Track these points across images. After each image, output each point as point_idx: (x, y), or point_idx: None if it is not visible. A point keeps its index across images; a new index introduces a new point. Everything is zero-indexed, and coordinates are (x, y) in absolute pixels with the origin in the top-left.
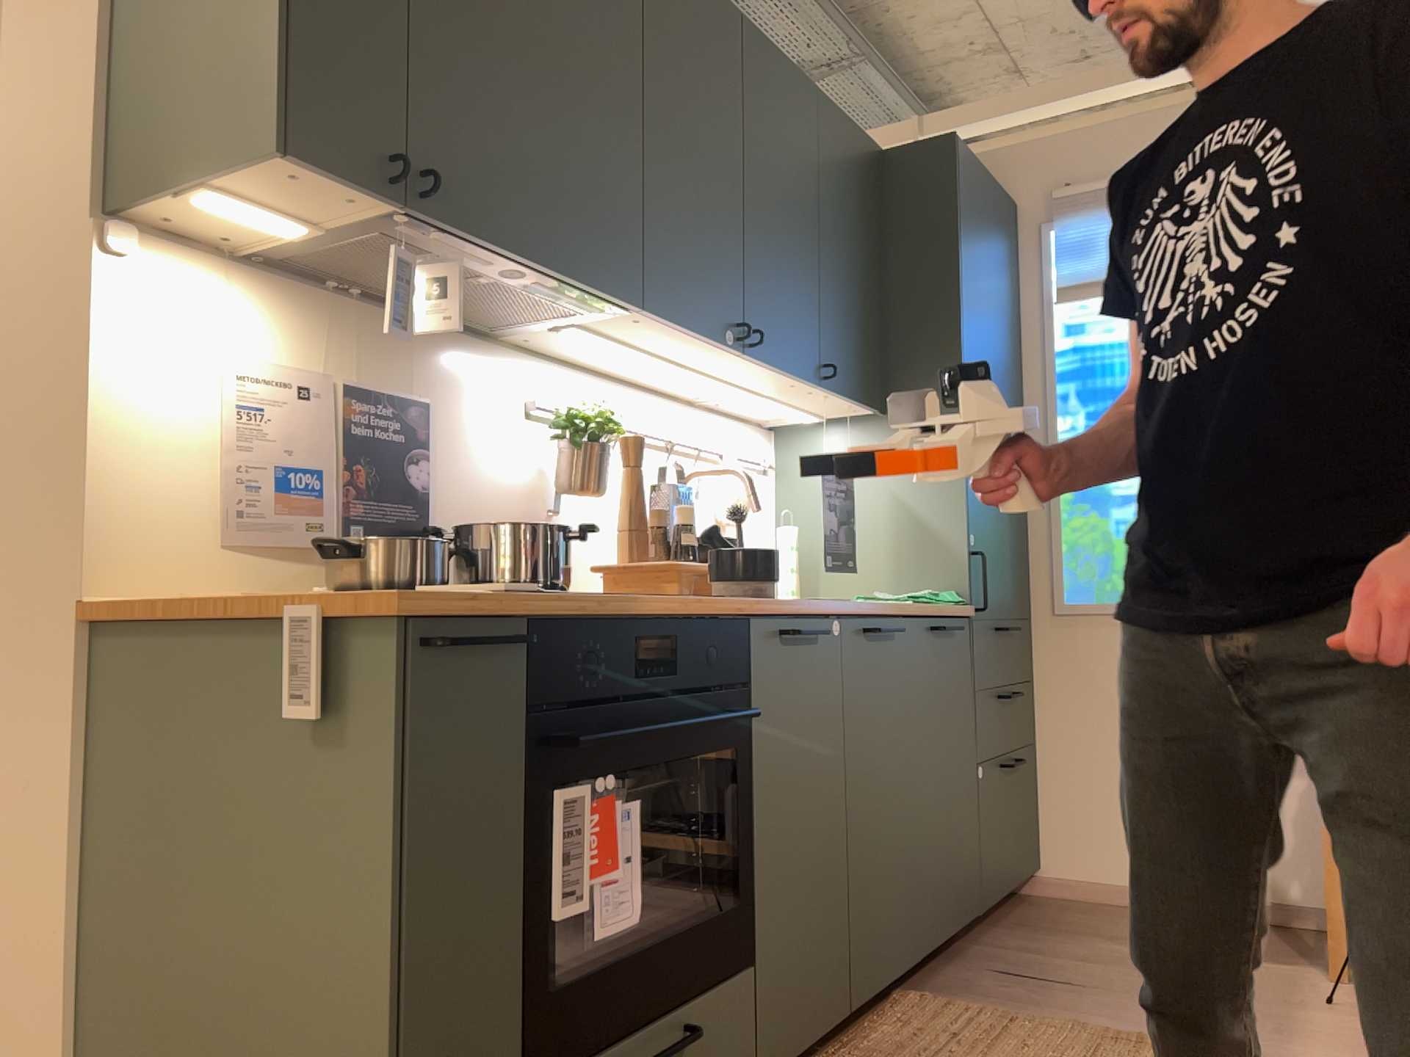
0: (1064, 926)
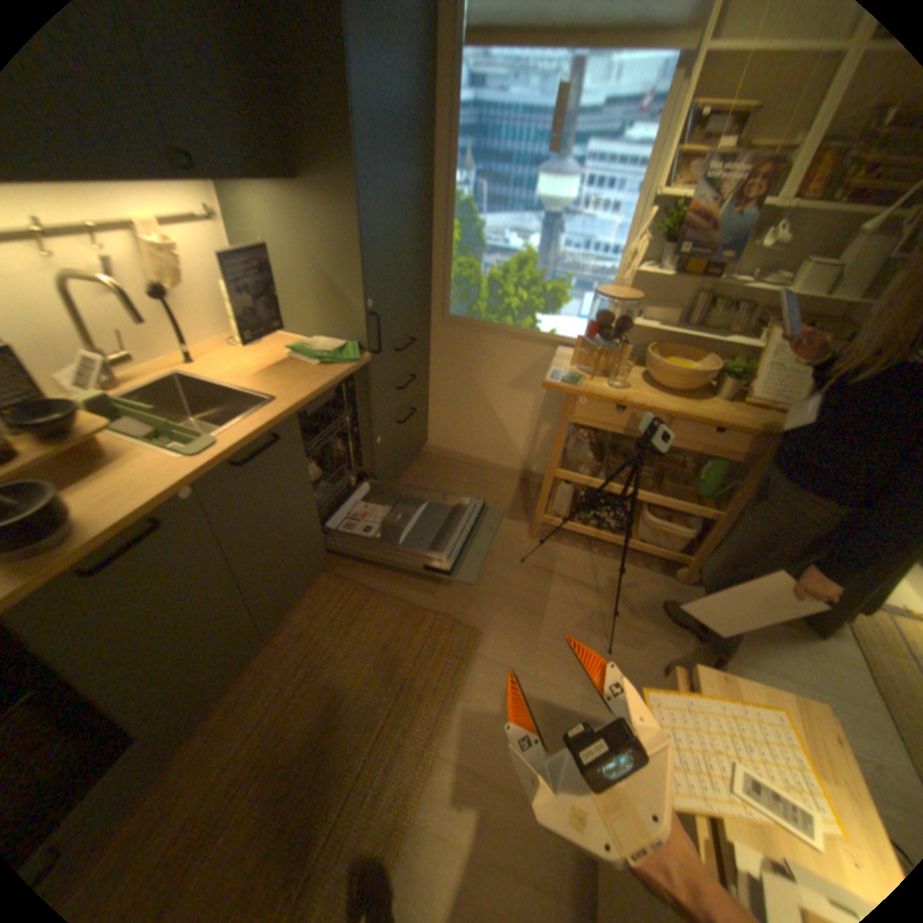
0: (426, 487)
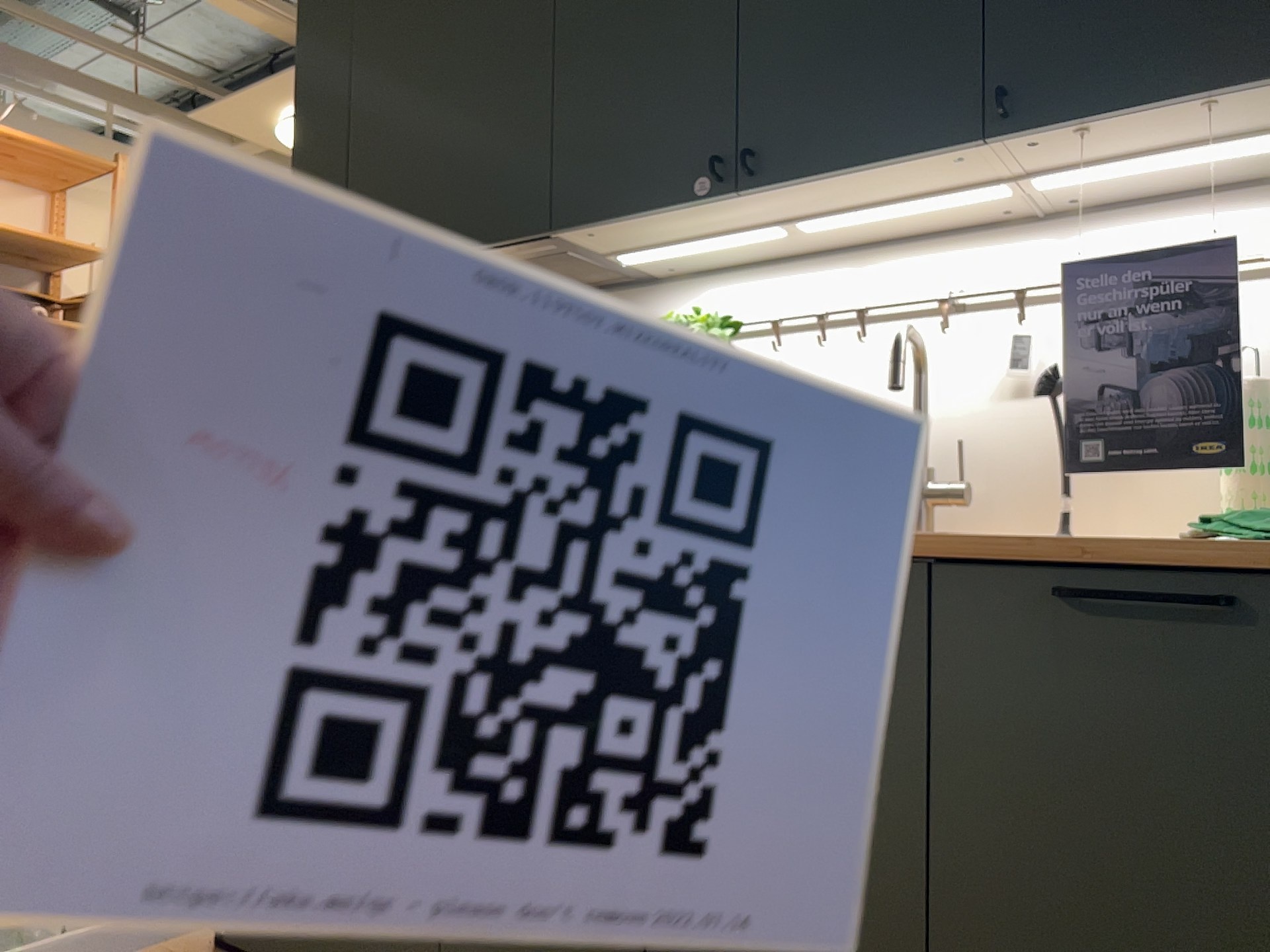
0: None
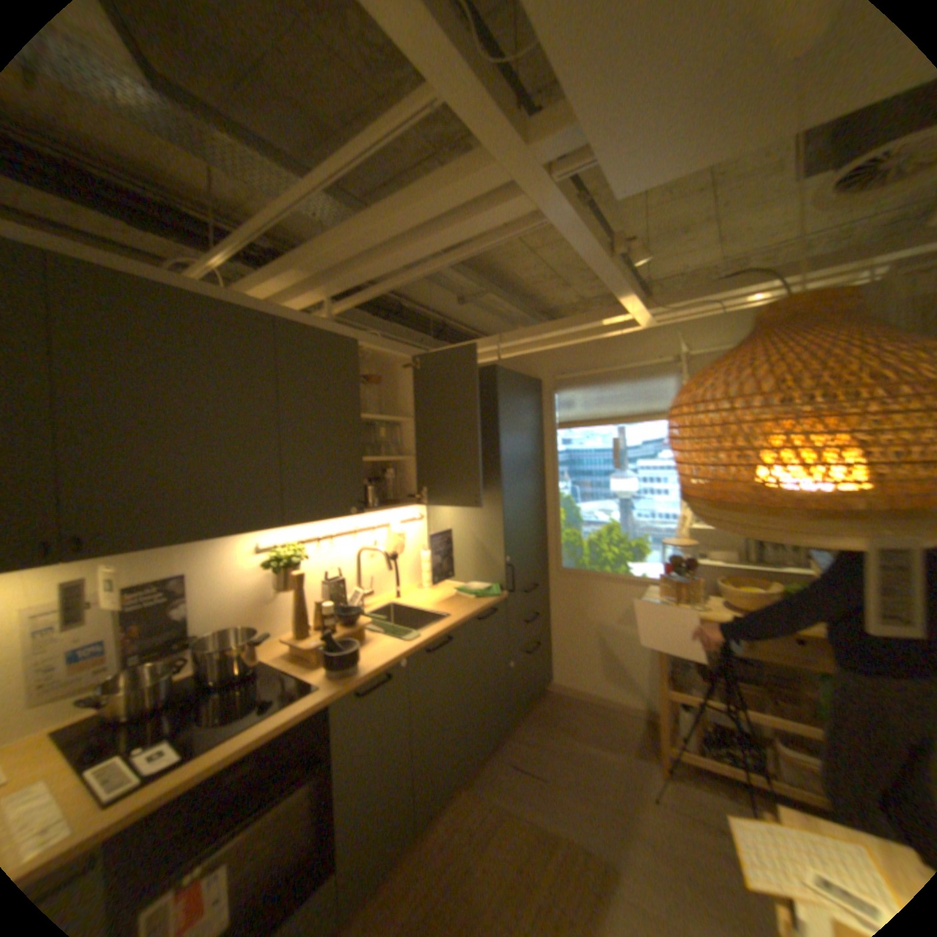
0: (554, 723)
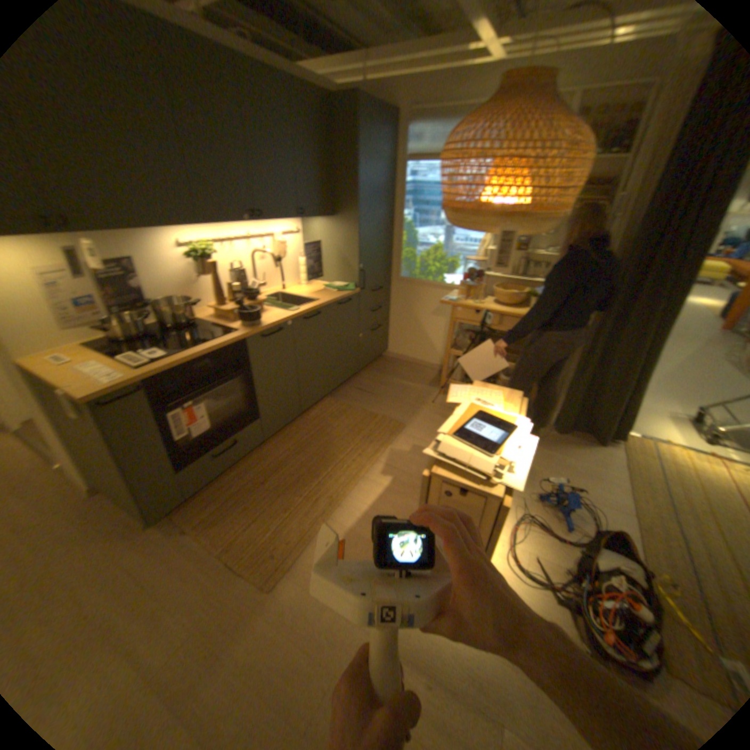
0: (385, 371)
